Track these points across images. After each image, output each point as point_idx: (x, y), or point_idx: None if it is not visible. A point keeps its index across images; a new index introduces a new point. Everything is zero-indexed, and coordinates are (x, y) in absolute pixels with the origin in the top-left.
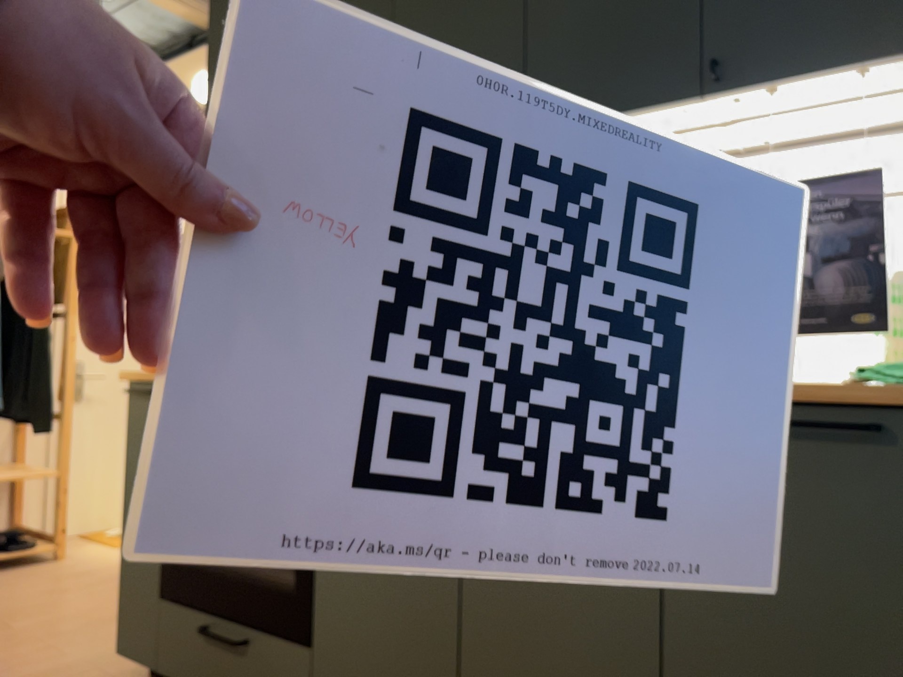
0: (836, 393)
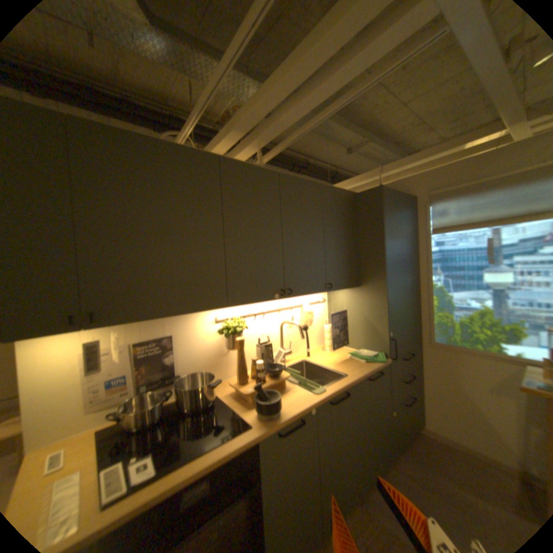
0: (373, 368)
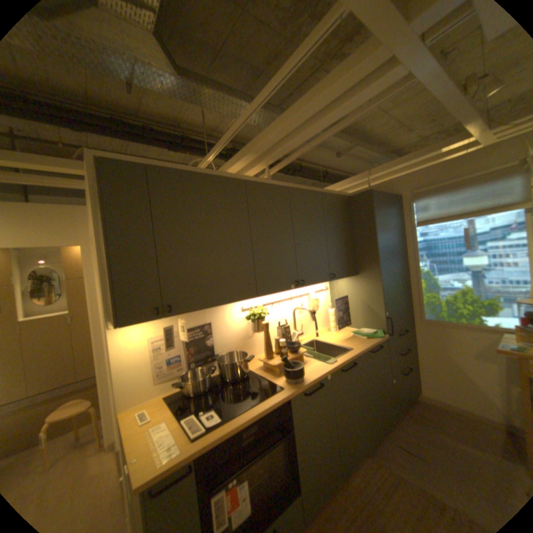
0: (374, 342)
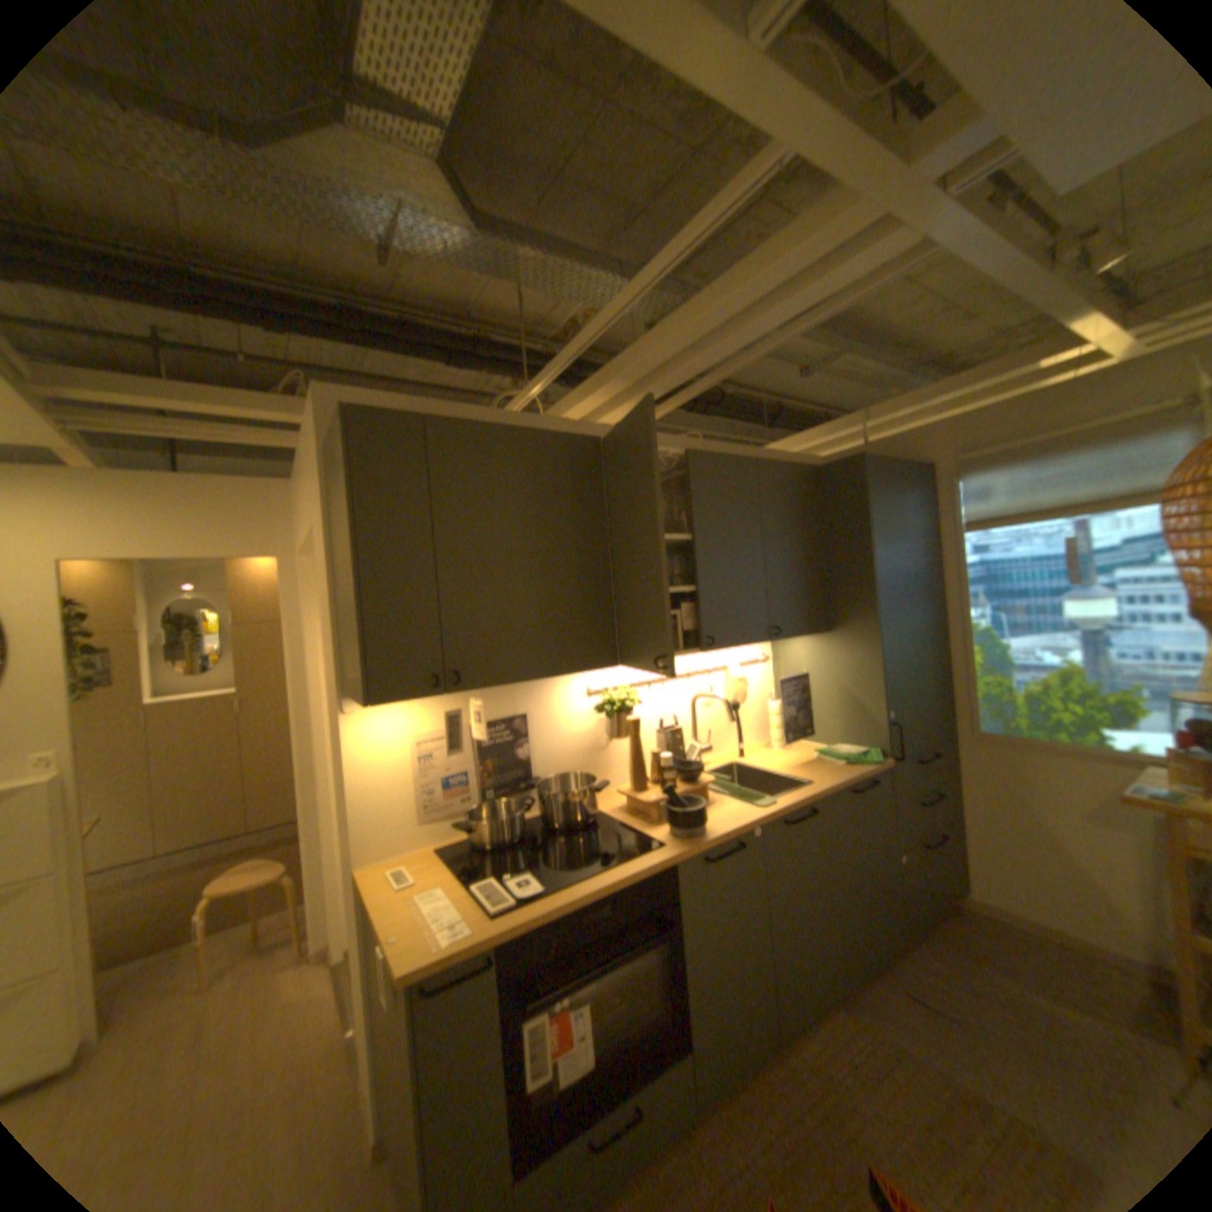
0: (860, 773)
